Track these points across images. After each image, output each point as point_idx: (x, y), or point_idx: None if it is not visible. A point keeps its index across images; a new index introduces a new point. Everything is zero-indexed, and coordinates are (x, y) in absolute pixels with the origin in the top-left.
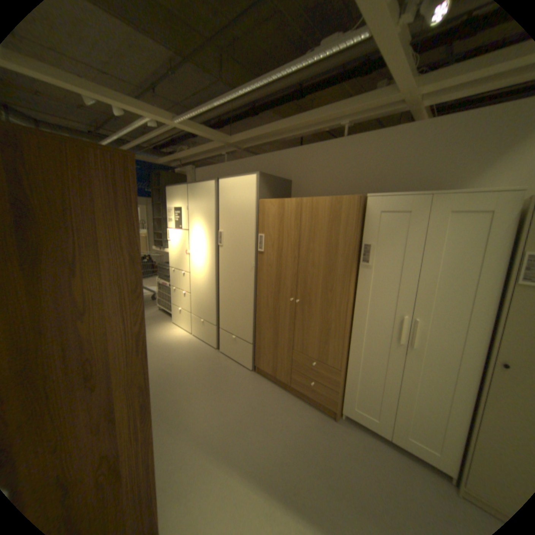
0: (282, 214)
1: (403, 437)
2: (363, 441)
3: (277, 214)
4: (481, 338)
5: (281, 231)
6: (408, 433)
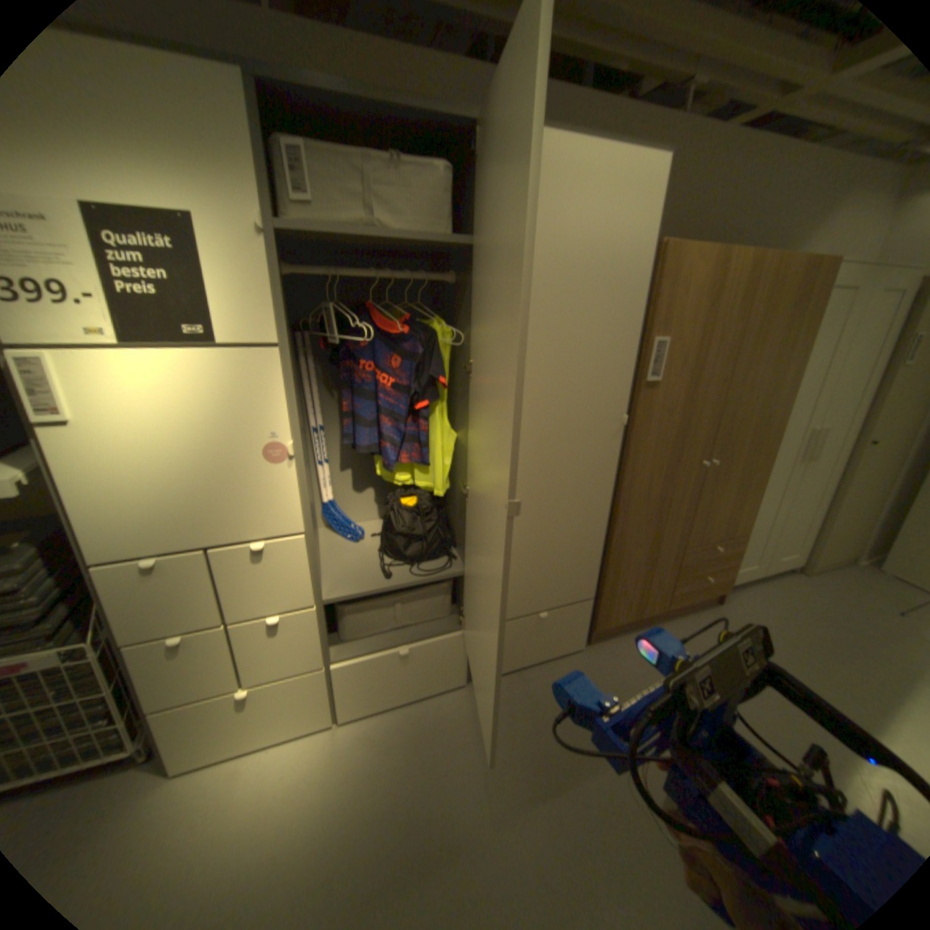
0: (719, 284)
1: (775, 564)
2: (753, 600)
3: (707, 283)
4: (857, 426)
5: (709, 325)
6: (781, 557)
